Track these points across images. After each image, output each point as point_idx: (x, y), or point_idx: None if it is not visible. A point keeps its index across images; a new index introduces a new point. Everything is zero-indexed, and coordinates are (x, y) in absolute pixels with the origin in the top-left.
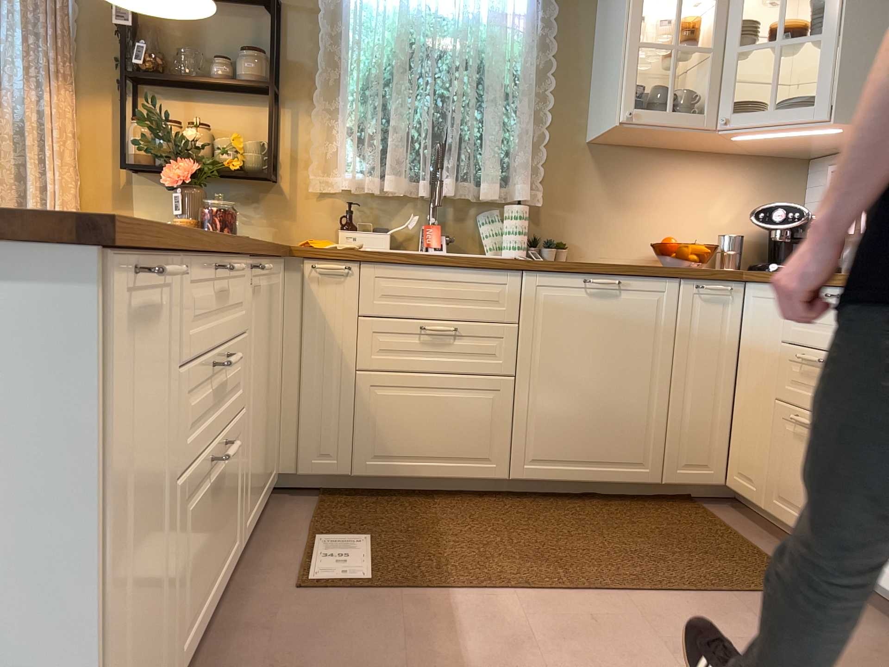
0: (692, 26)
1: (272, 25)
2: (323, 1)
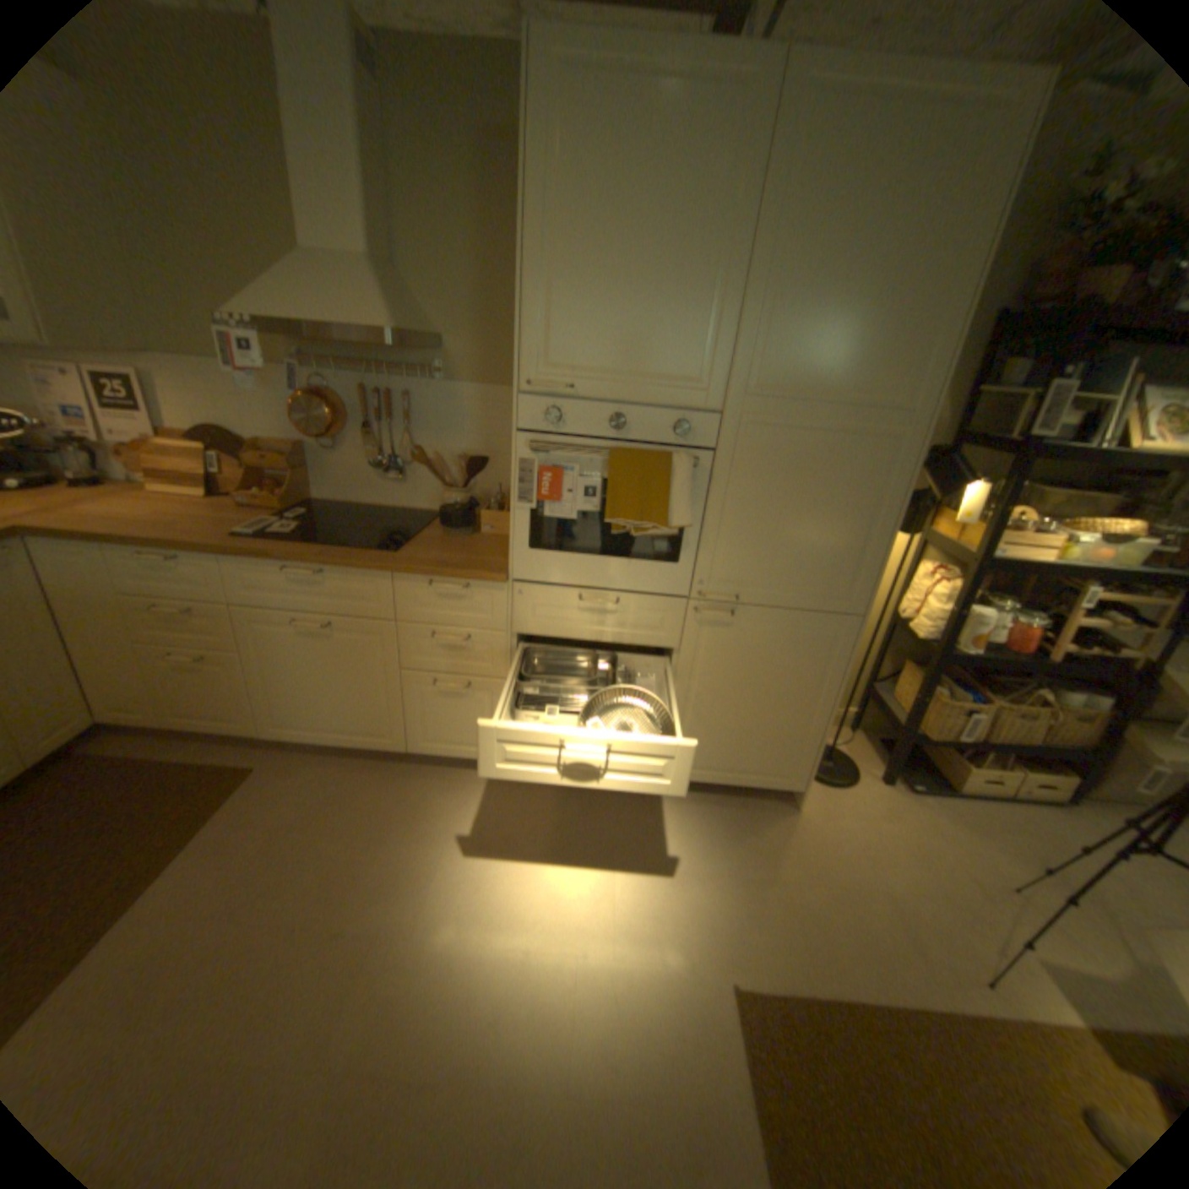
0: None
1: None
2: None
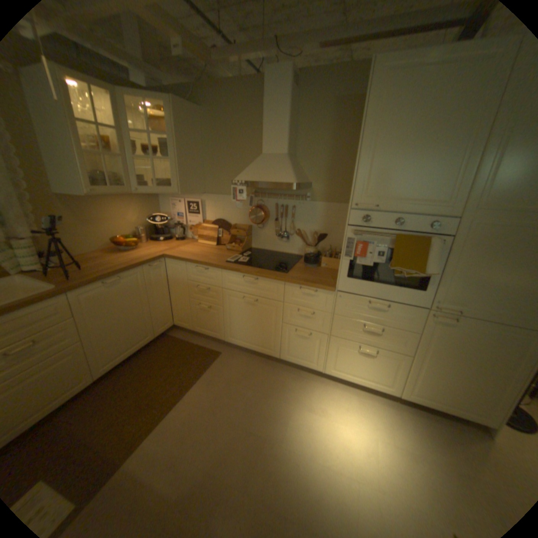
0: (101, 137)
1: None
2: None
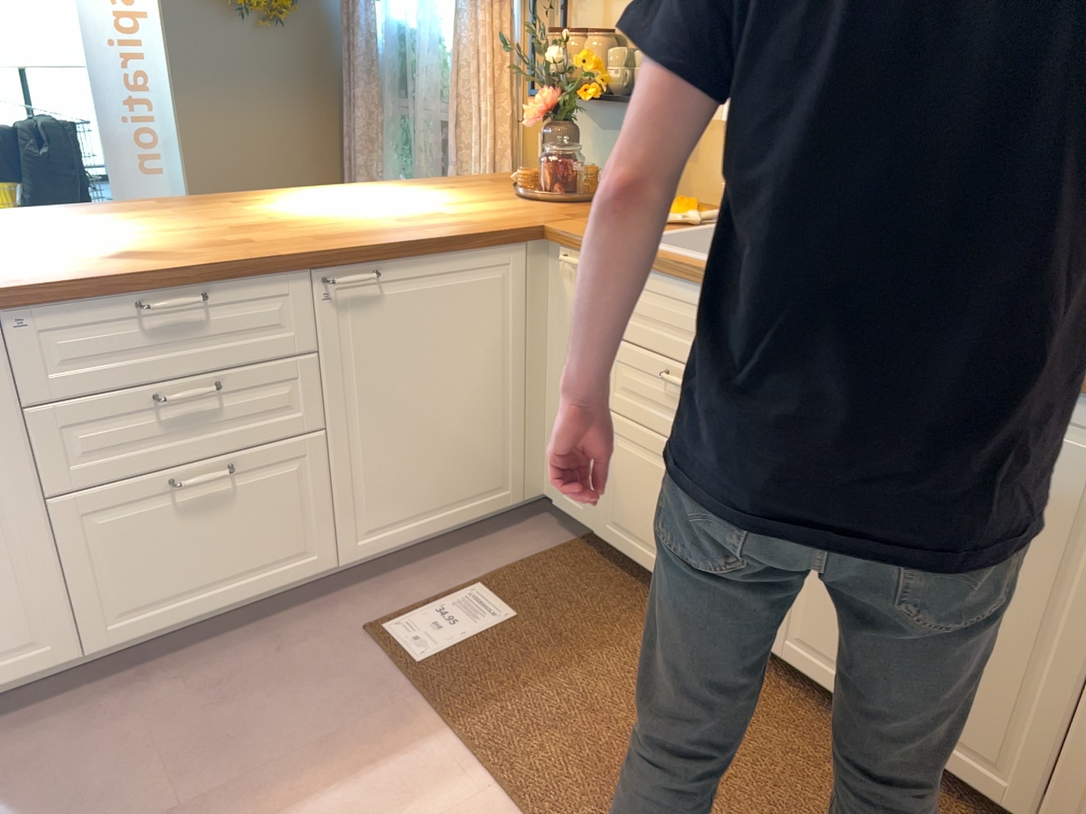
0: None
1: None
2: None
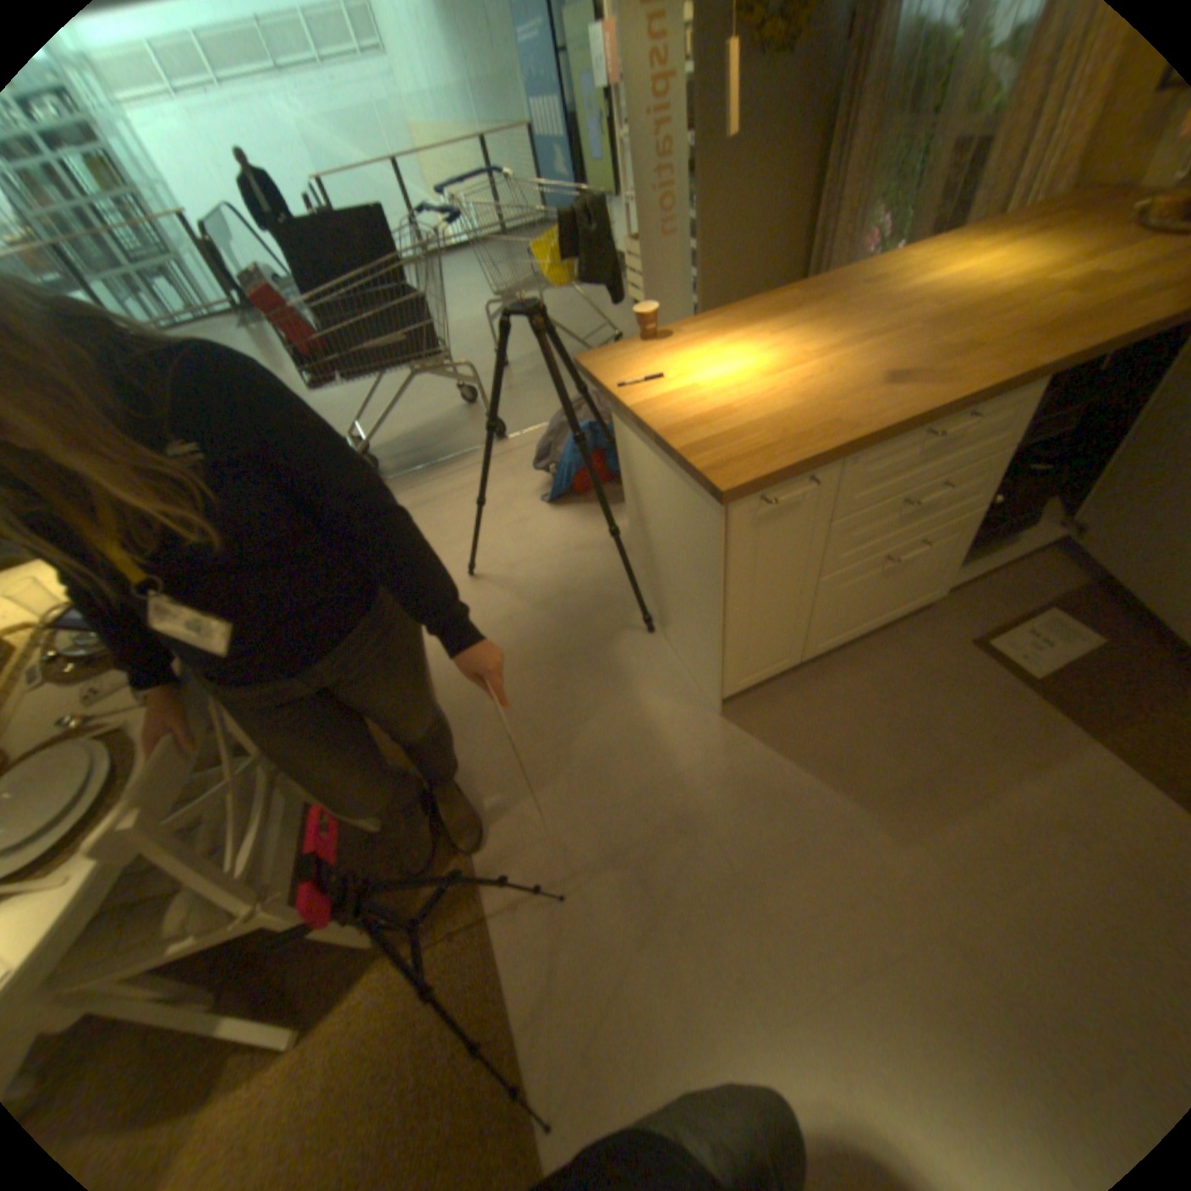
0: None
1: None
2: None
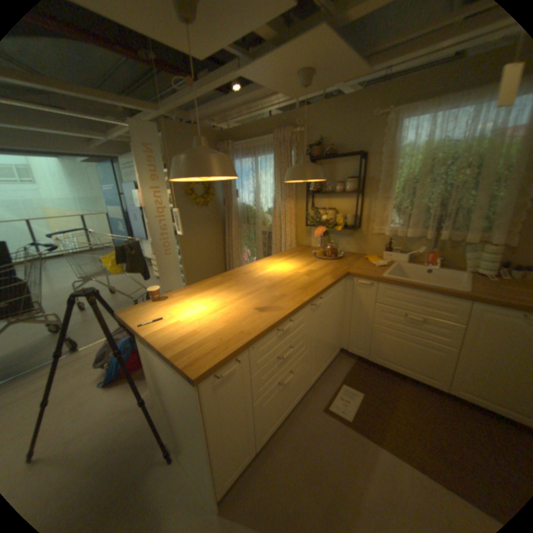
0: None
1: (362, 161)
2: (386, 147)
